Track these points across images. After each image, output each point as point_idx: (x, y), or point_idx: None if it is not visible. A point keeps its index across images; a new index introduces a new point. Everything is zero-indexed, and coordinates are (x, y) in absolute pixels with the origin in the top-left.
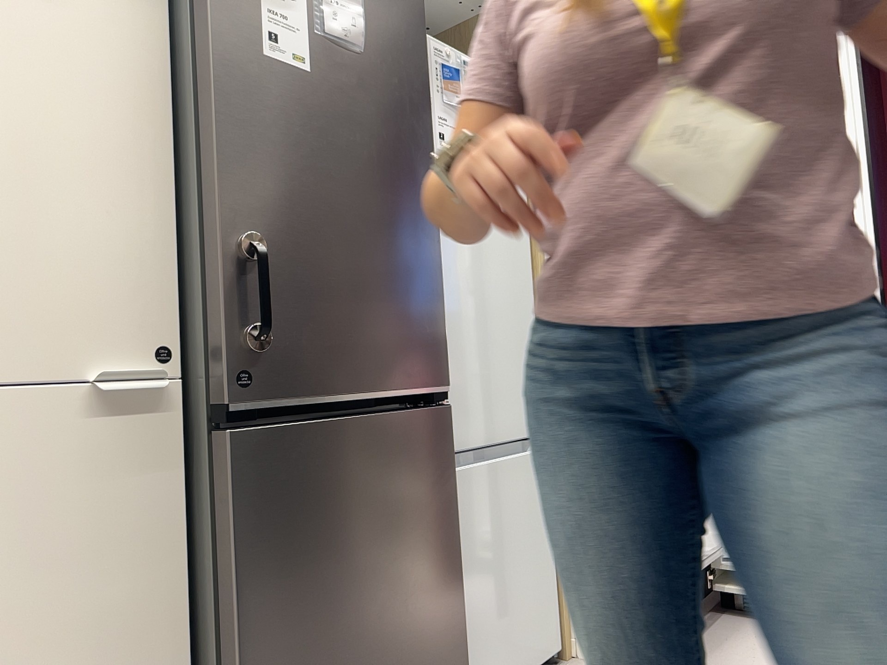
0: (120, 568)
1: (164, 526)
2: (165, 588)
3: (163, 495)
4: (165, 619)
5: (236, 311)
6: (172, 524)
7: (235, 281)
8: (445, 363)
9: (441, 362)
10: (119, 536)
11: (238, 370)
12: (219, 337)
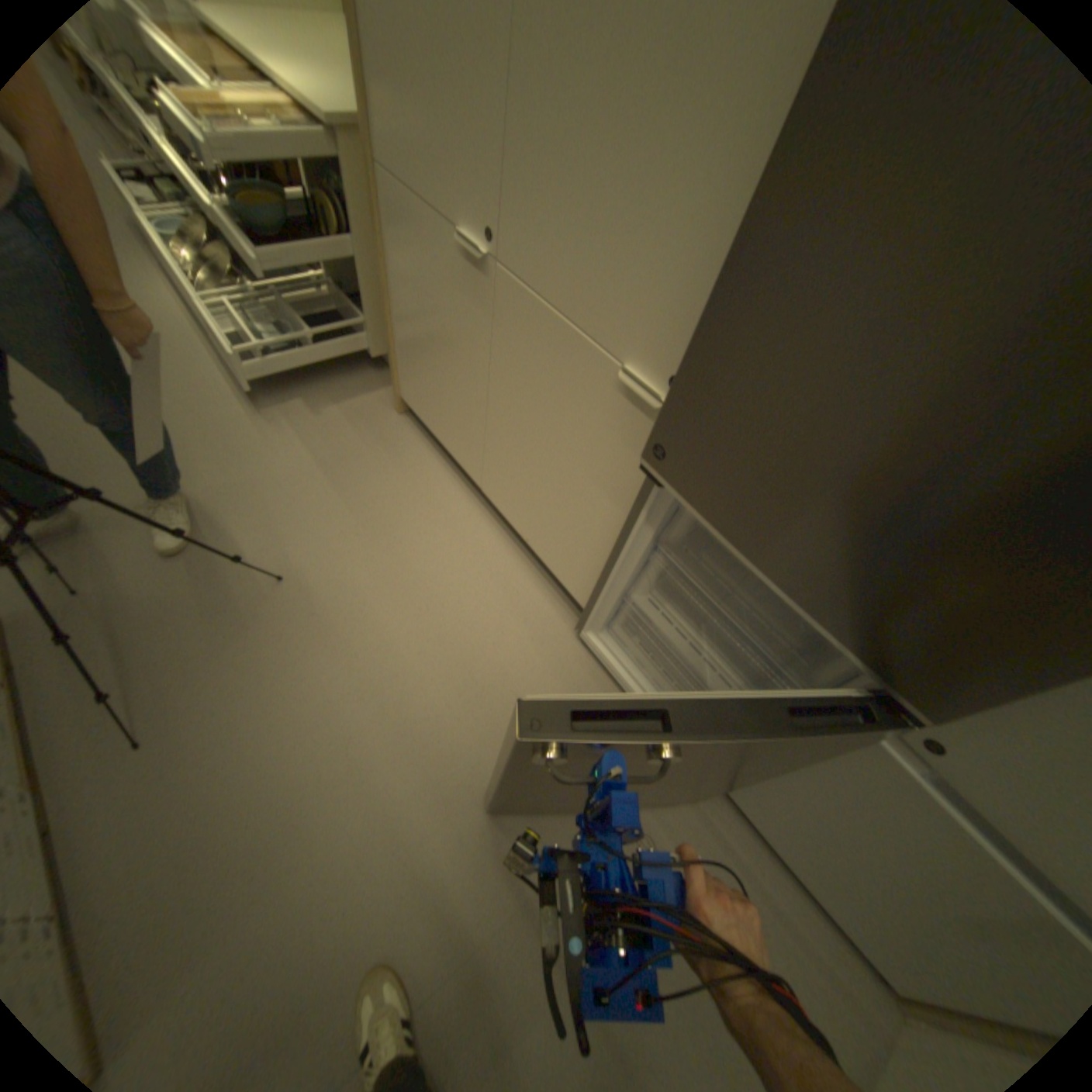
0: (603, 479)
1: (629, 484)
2: (617, 512)
3: (636, 469)
4: (611, 524)
5: (686, 390)
6: (633, 488)
7: (700, 361)
8: (963, 703)
9: (953, 693)
10: (608, 464)
11: (663, 440)
12: (664, 402)
